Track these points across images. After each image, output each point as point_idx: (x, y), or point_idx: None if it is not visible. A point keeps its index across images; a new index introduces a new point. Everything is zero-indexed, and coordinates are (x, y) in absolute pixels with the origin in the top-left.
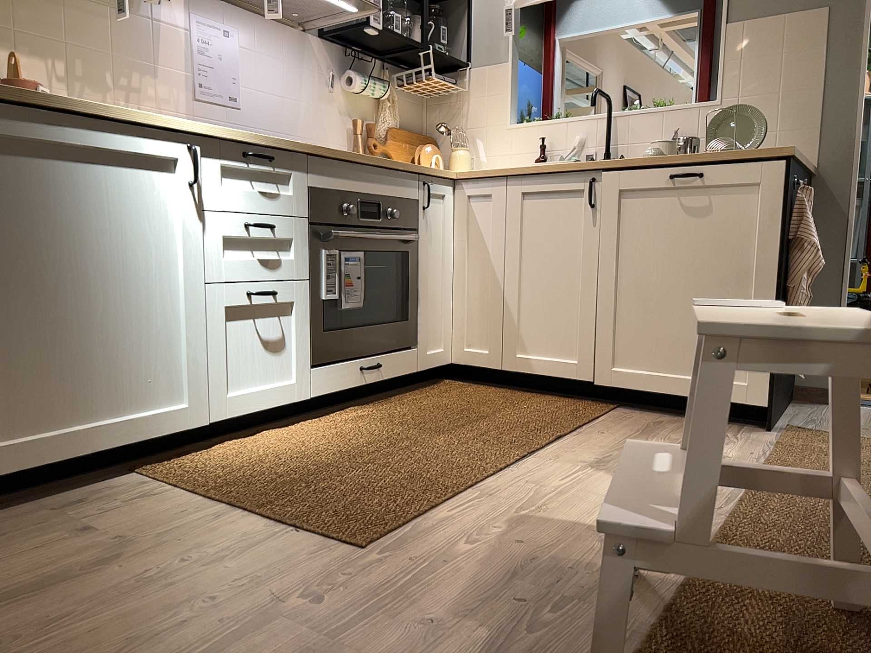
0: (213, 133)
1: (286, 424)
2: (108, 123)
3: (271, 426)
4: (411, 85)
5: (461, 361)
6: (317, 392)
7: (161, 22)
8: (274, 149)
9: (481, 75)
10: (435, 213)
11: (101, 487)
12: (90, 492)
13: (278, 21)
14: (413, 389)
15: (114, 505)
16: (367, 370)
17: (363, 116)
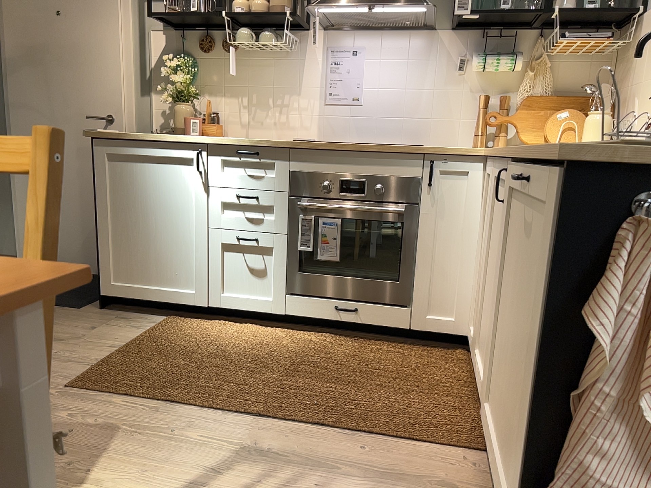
0: (212, 141)
1: (275, 327)
2: (157, 142)
3: (267, 325)
4: (553, 49)
5: (470, 338)
6: (291, 314)
7: (303, 56)
8: (258, 147)
9: (650, 19)
10: (452, 191)
11: (139, 317)
12: (138, 317)
13: (403, 27)
14: (416, 345)
15: (121, 326)
16: (341, 312)
17: (503, 88)
